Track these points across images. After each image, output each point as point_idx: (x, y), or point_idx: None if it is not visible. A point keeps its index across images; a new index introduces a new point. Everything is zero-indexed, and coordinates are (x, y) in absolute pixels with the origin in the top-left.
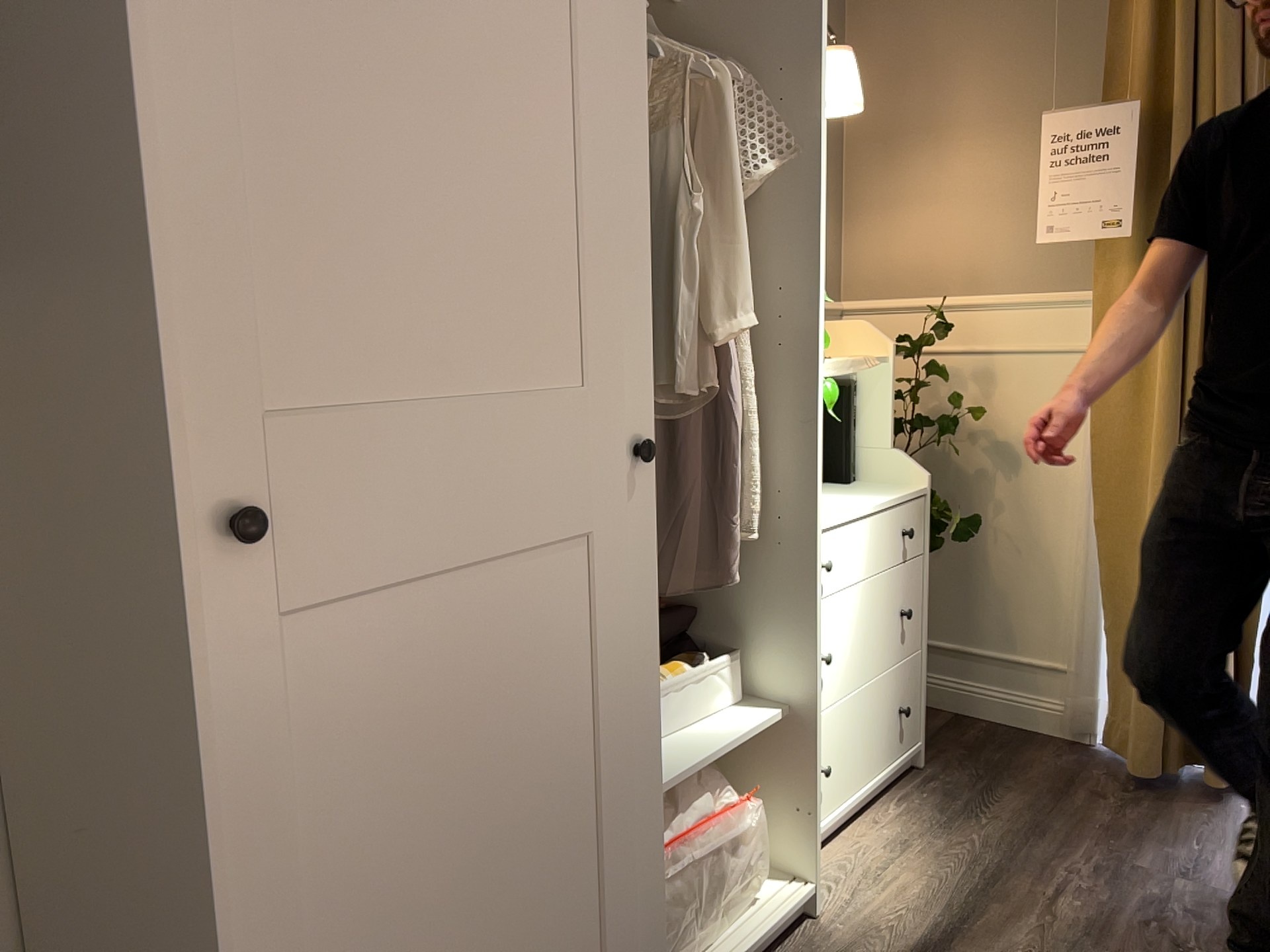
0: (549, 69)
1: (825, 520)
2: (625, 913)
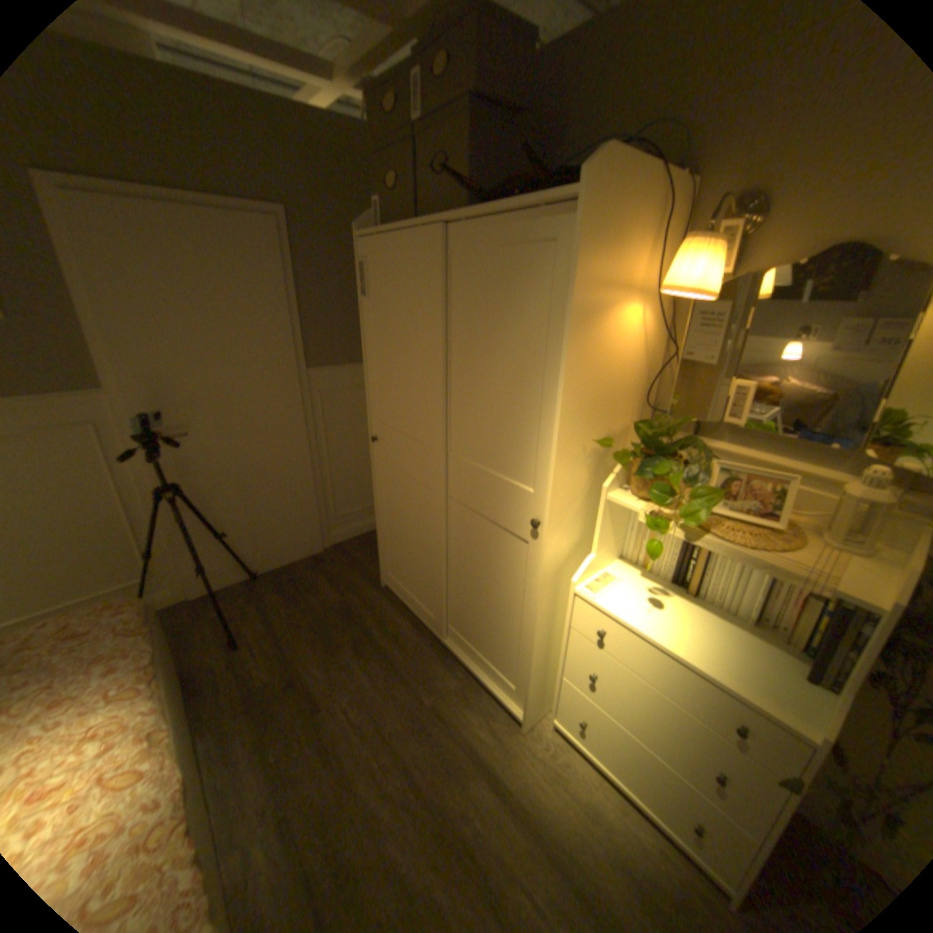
0: (422, 343)
1: (627, 621)
2: (438, 602)
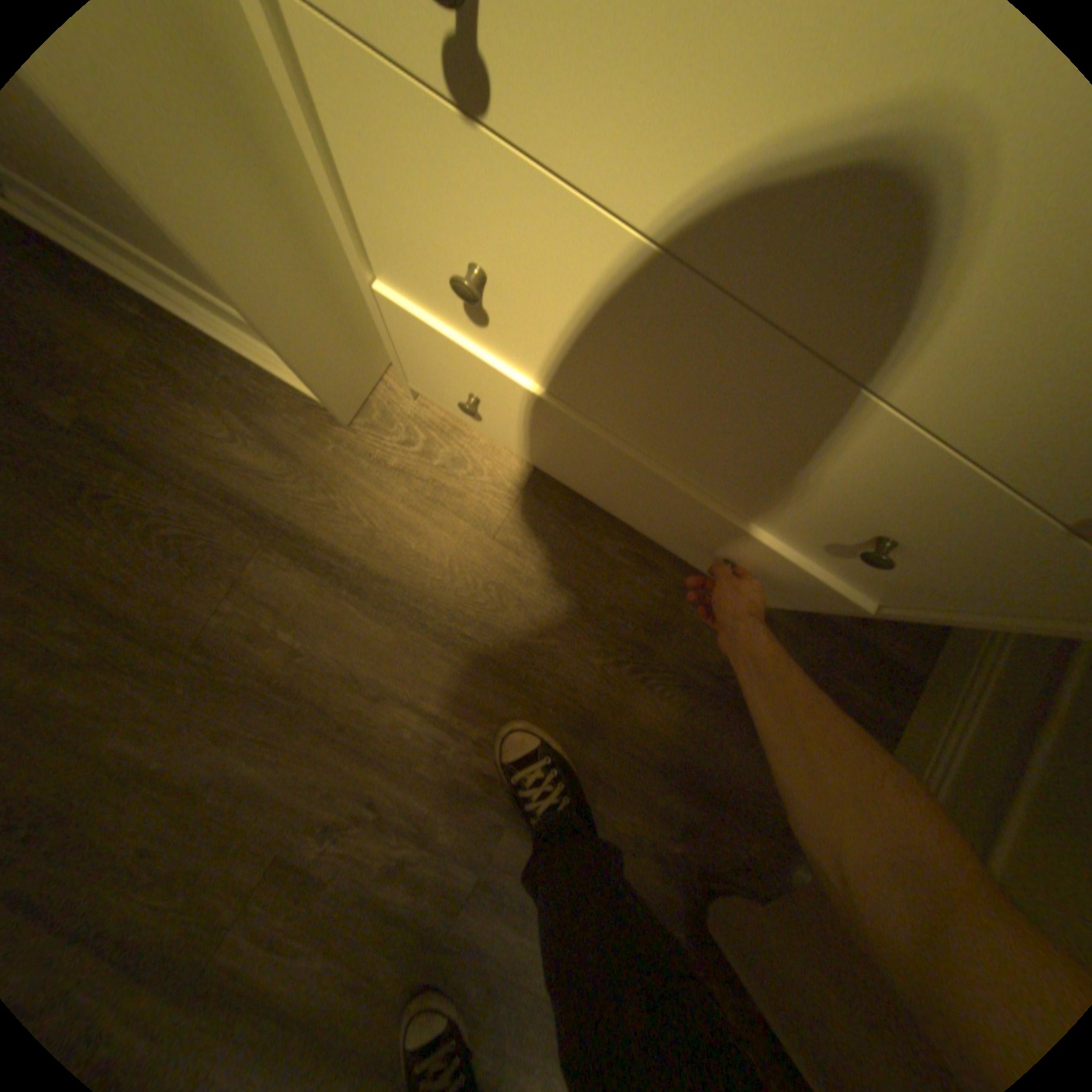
0: None
1: None
2: None
